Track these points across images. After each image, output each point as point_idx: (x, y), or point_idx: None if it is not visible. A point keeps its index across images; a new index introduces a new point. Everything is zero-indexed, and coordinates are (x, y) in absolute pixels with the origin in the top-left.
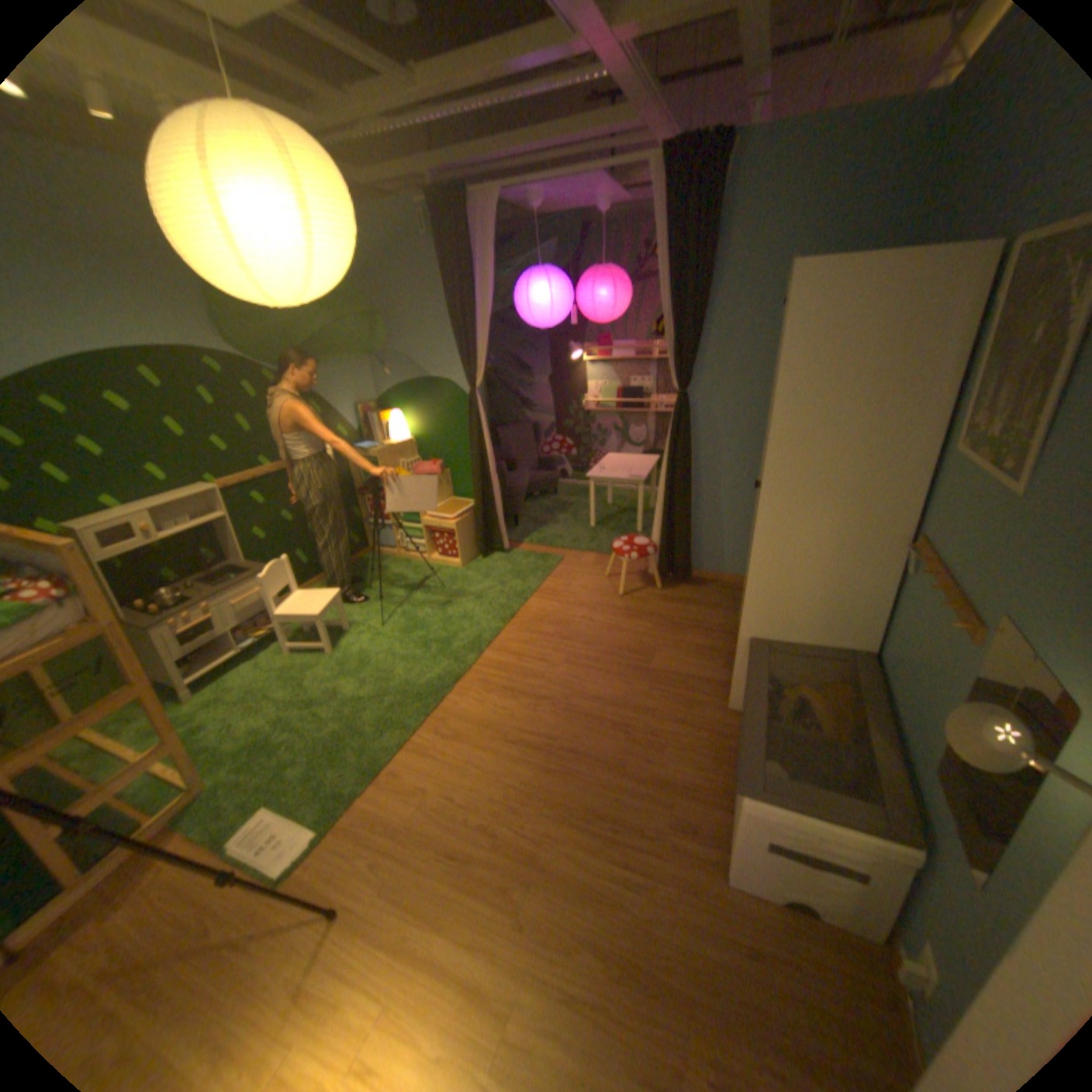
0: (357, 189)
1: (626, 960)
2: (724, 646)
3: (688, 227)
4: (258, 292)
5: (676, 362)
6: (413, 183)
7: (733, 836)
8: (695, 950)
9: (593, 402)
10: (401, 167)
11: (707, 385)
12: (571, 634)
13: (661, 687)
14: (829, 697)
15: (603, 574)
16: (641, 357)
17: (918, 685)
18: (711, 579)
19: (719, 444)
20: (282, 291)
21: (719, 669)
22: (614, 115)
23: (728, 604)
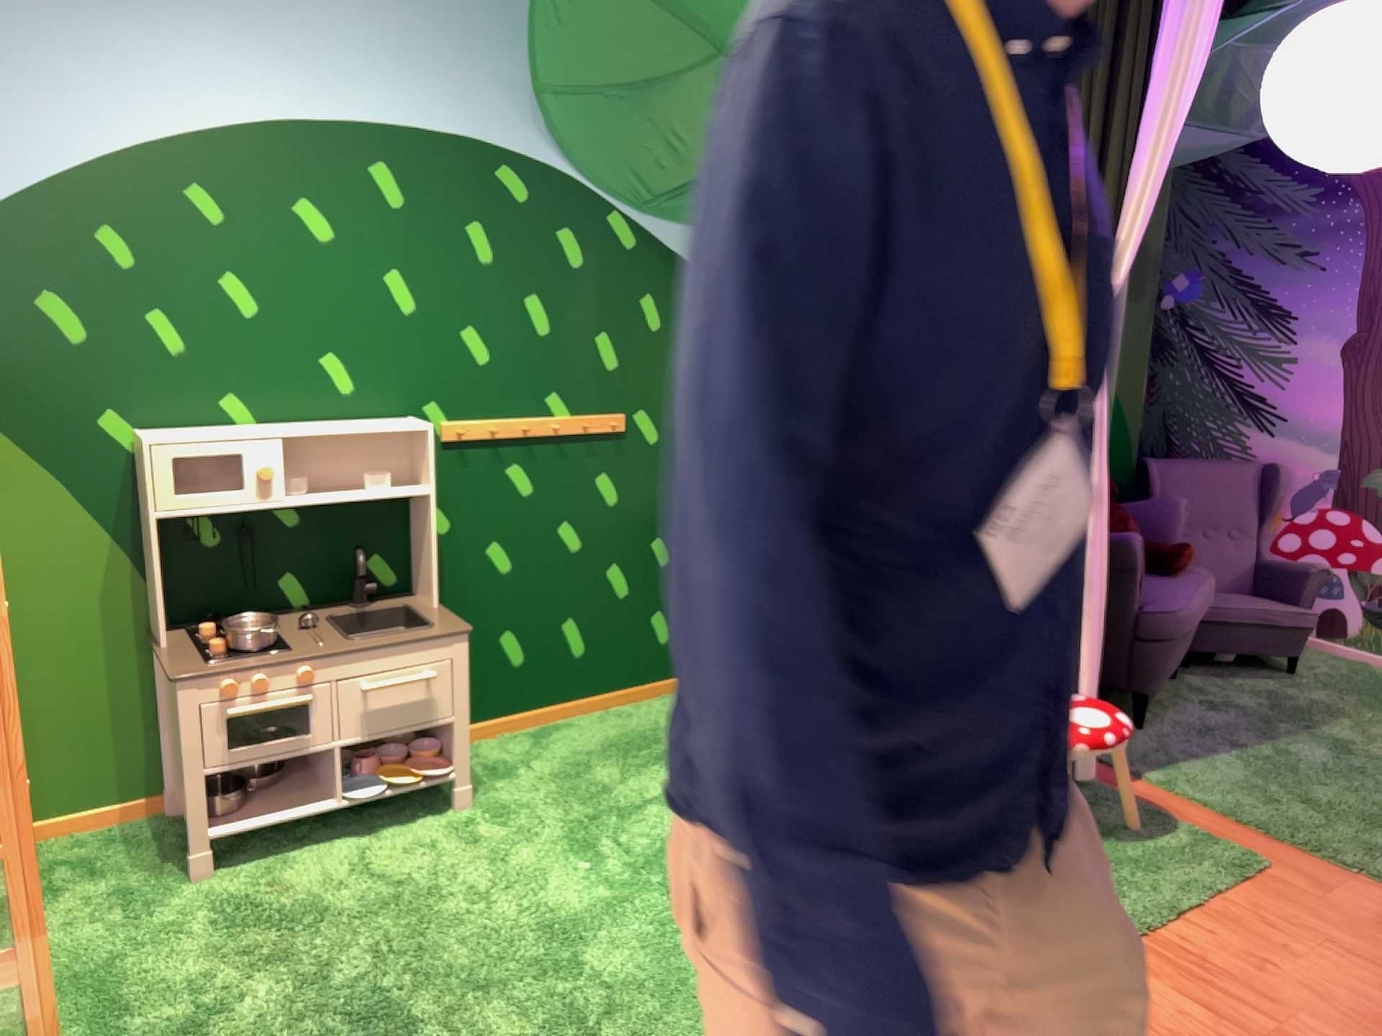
0: None
1: None
2: None
3: None
4: None
5: None
6: None
7: None
8: None
9: None
10: None
11: None
12: None
13: None
14: None
15: None
16: None
17: None
18: None
19: None
20: None
21: None
22: None
23: None
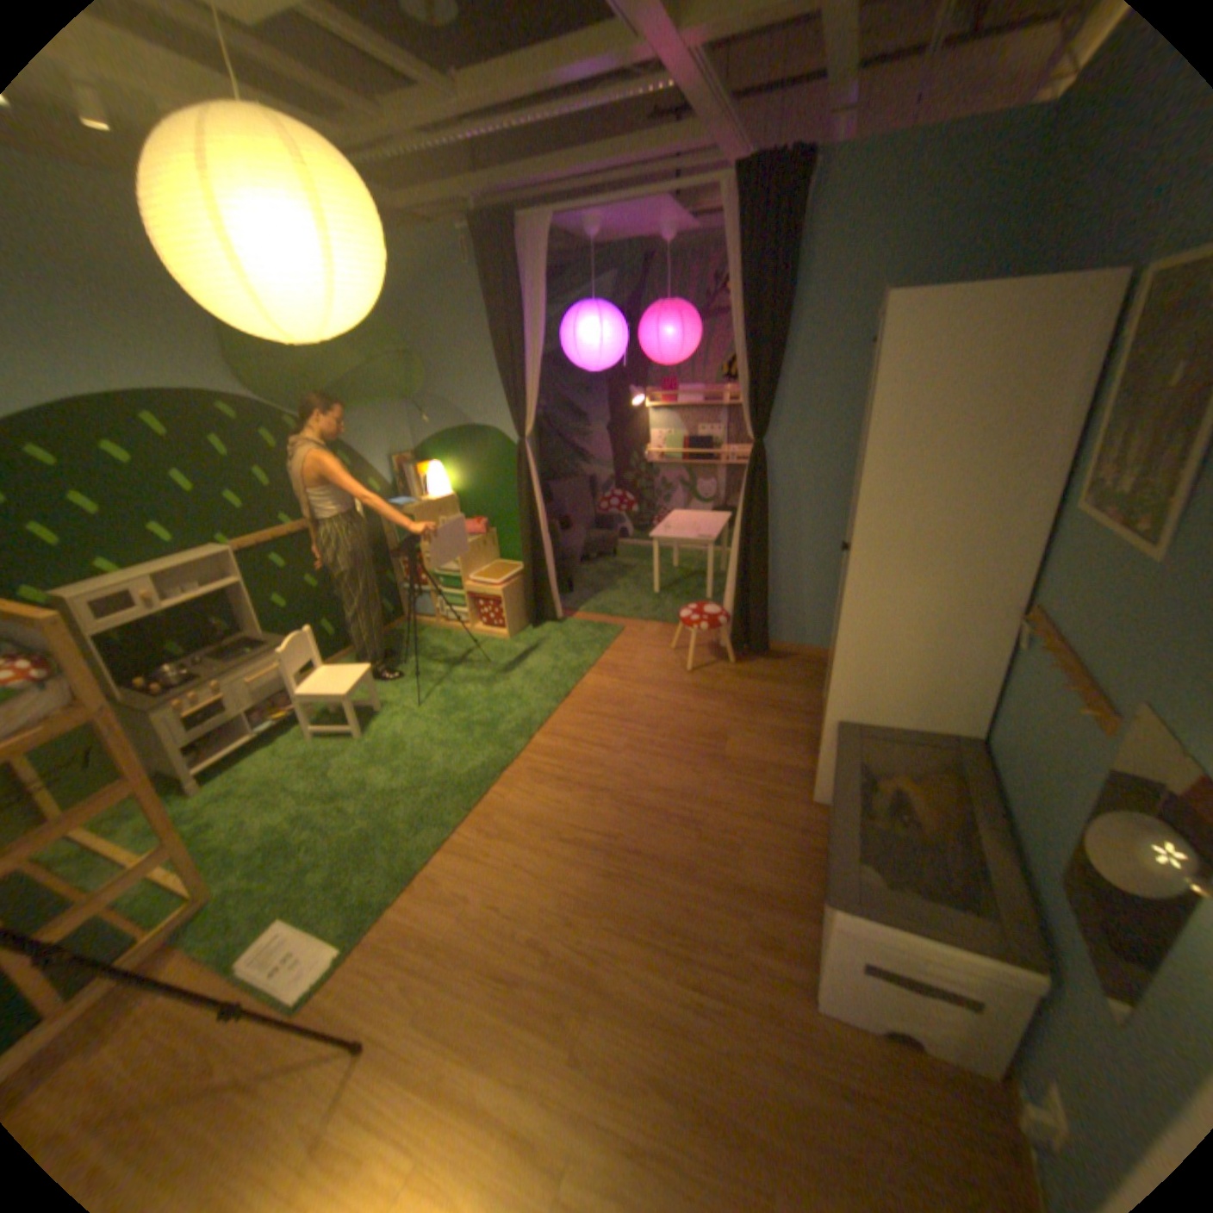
0: (392, 214)
1: (701, 1102)
2: (808, 729)
3: (765, 257)
4: (272, 326)
5: (751, 409)
6: (456, 209)
7: (823, 953)
8: (782, 1090)
9: (657, 453)
10: (442, 190)
11: (786, 434)
12: (633, 716)
13: (736, 777)
14: (931, 791)
15: (669, 647)
16: (710, 403)
17: (1036, 778)
18: (792, 652)
19: (800, 500)
20: (300, 325)
21: (802, 755)
22: (681, 132)
23: (810, 680)
